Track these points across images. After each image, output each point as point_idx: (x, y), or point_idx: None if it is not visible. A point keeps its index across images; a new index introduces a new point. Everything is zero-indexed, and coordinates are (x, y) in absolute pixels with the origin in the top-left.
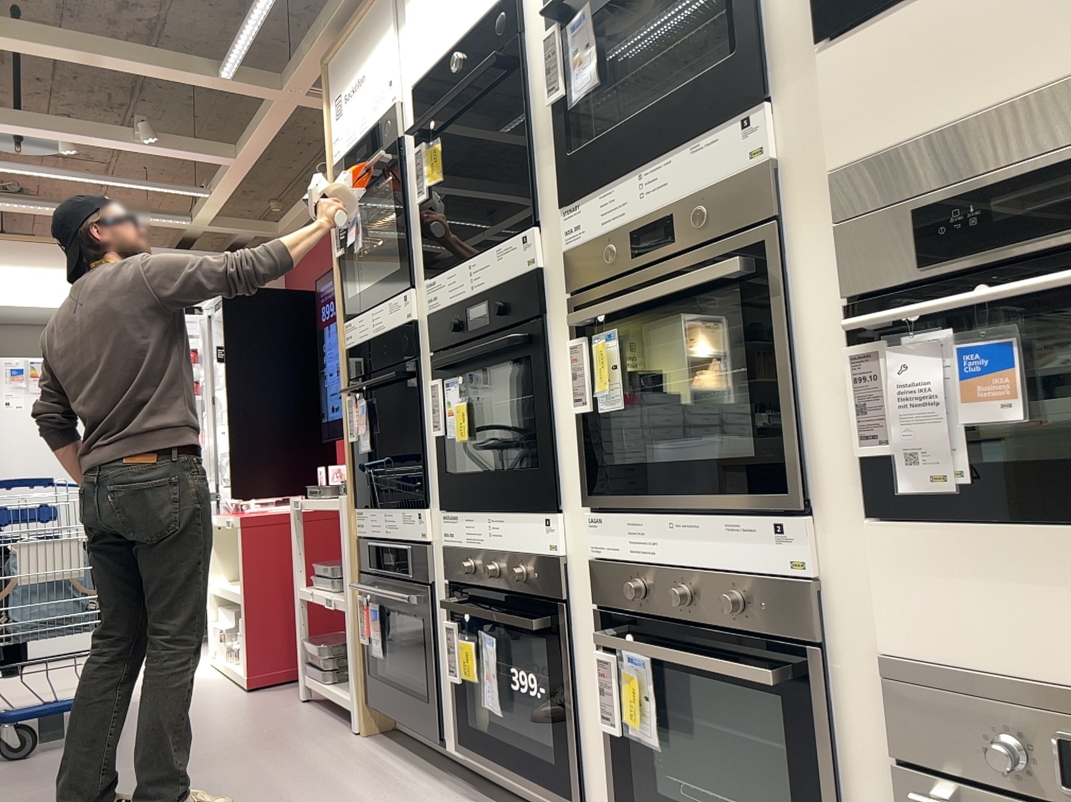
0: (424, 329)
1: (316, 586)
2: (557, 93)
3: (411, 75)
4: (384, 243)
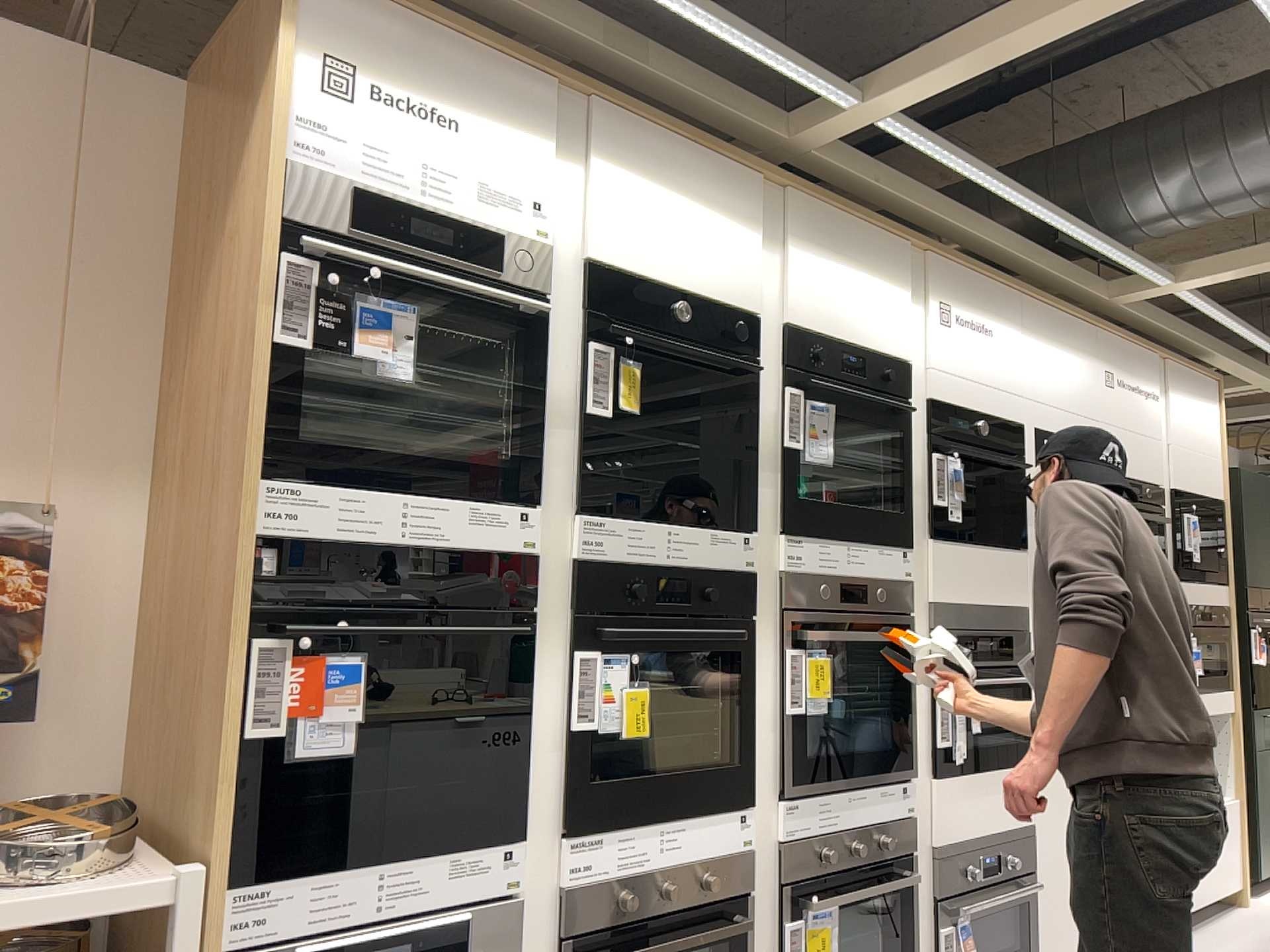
0: (558, 571)
1: None
2: (791, 444)
3: (581, 243)
4: (419, 389)
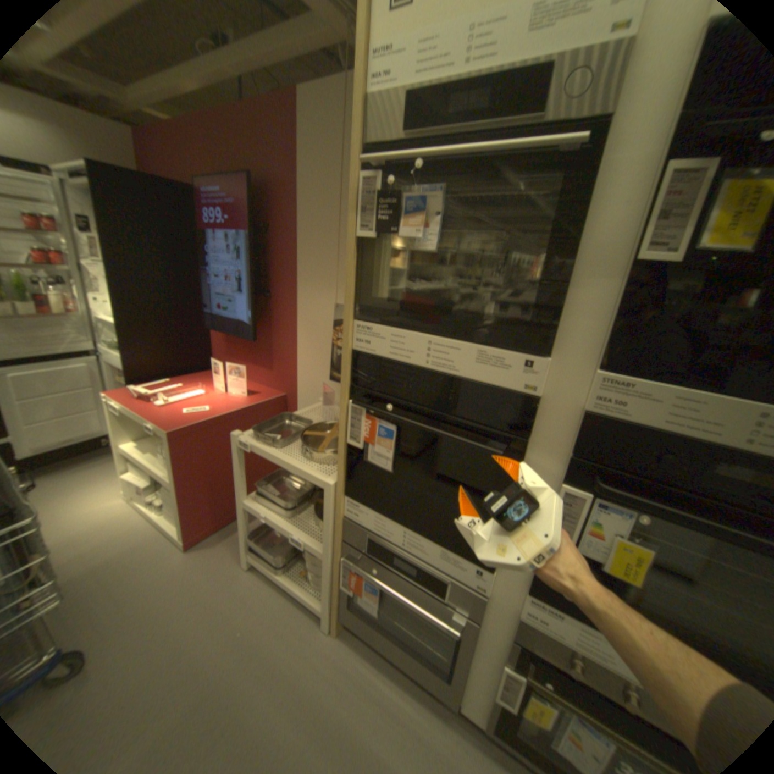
0: (561, 415)
1: (259, 500)
2: None
3: None
4: (457, 248)
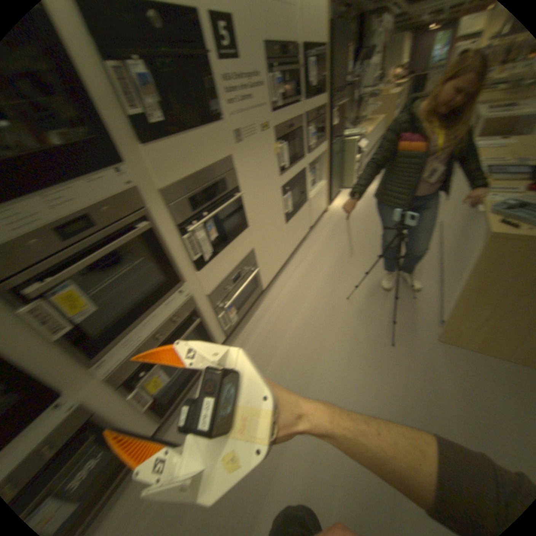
0: None
1: None
2: None
3: None
4: None
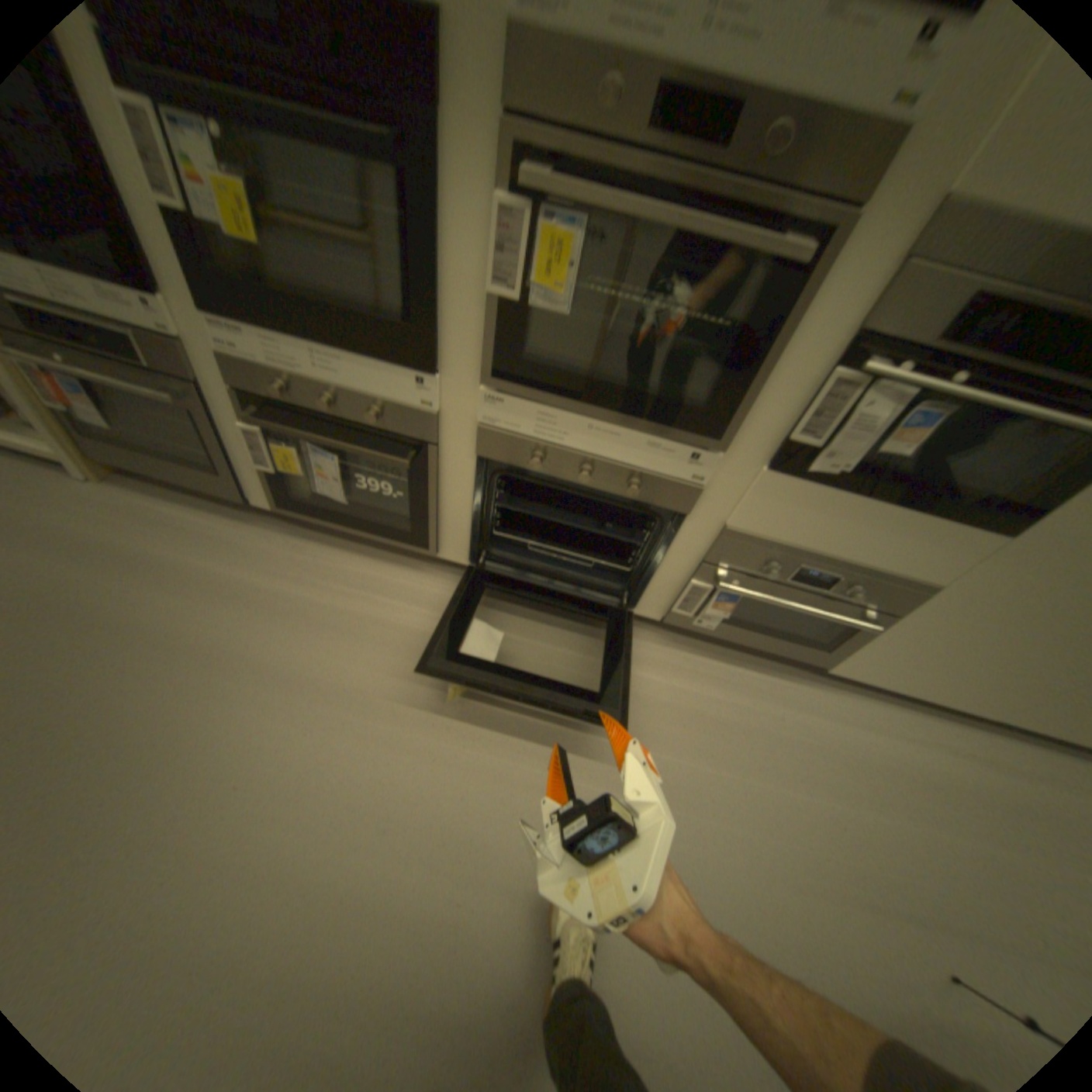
0: None
1: None
2: None
3: None
4: None
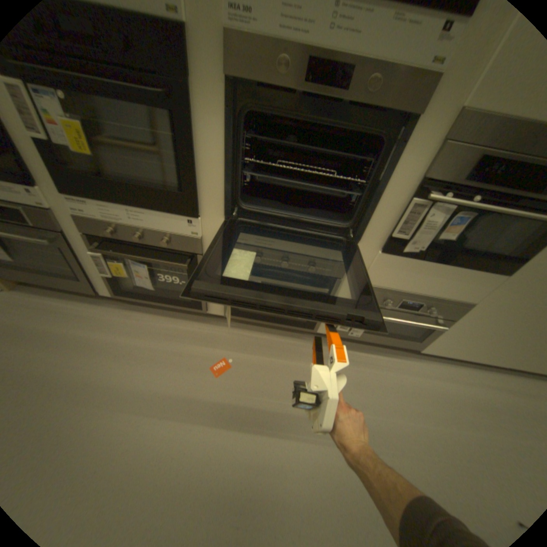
0: None
1: None
2: None
3: None
4: None
